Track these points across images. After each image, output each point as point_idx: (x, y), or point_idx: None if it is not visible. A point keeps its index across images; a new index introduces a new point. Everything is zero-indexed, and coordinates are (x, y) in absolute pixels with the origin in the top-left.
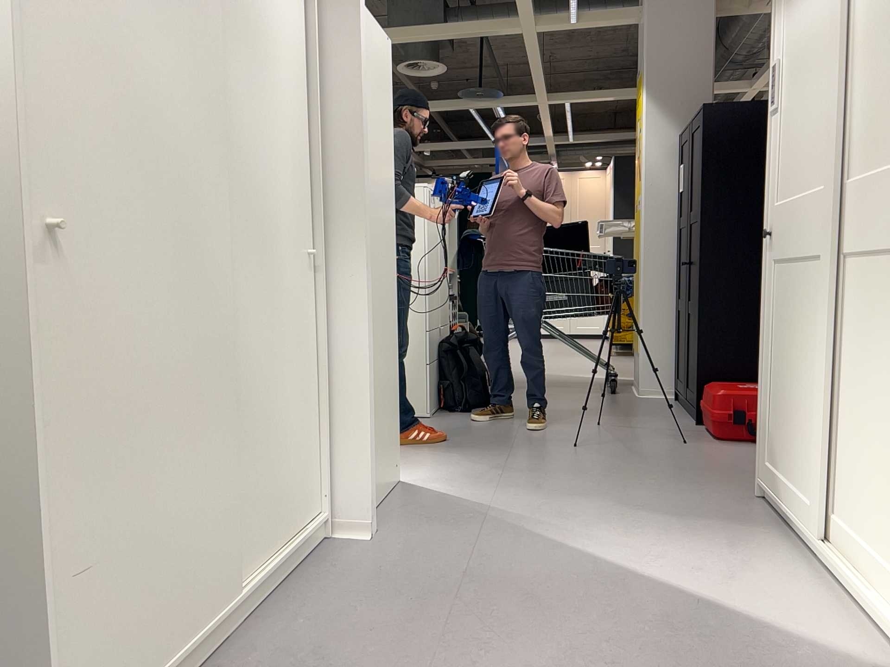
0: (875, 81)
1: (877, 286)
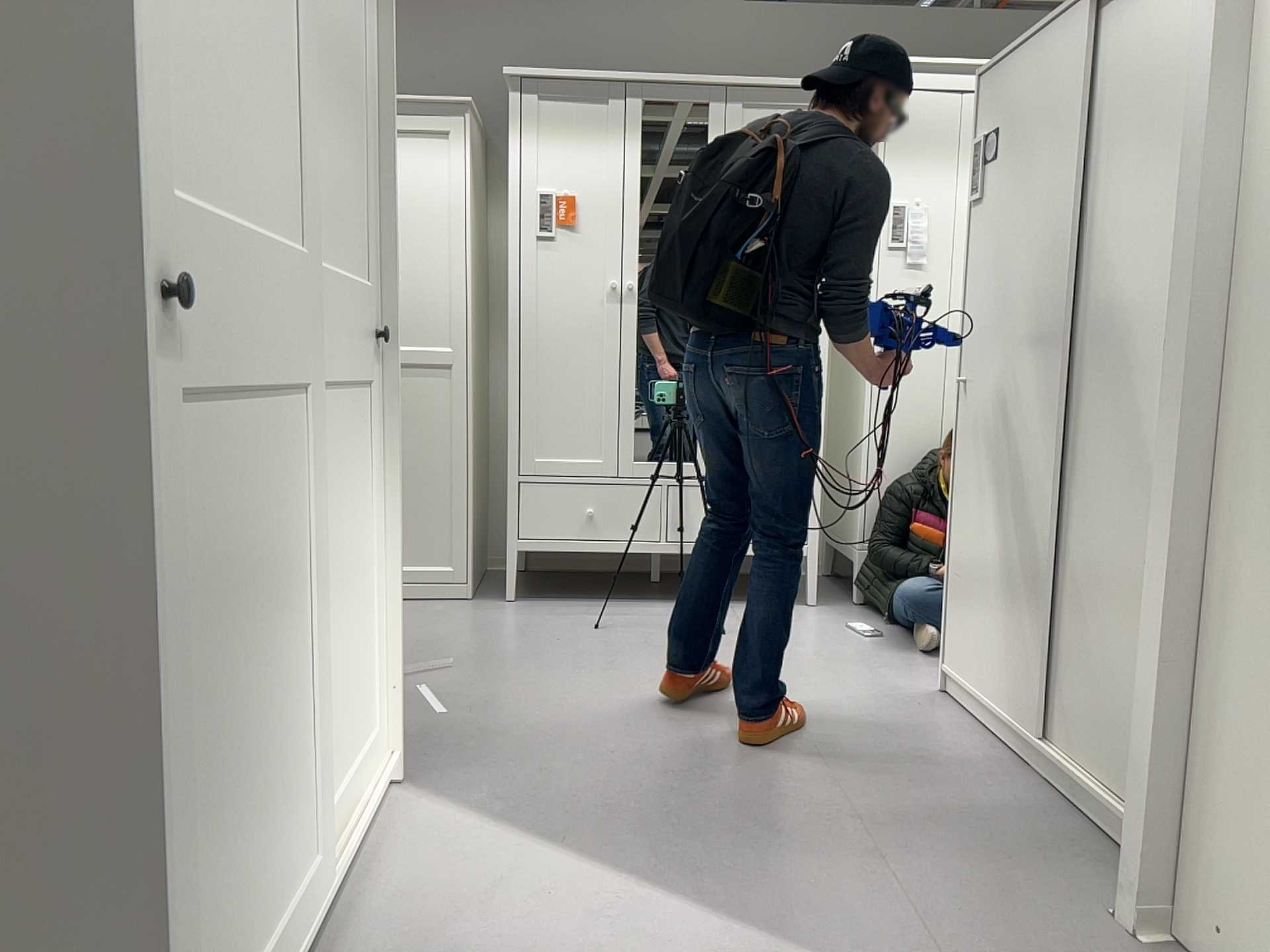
0: (323, 137)
1: (338, 435)
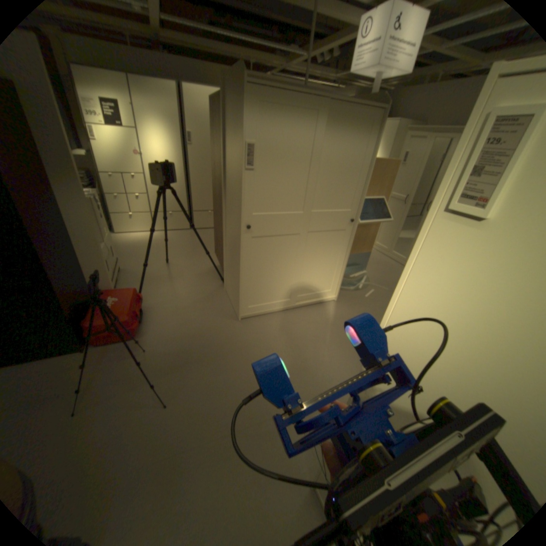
0: (332, 185)
1: (327, 239)
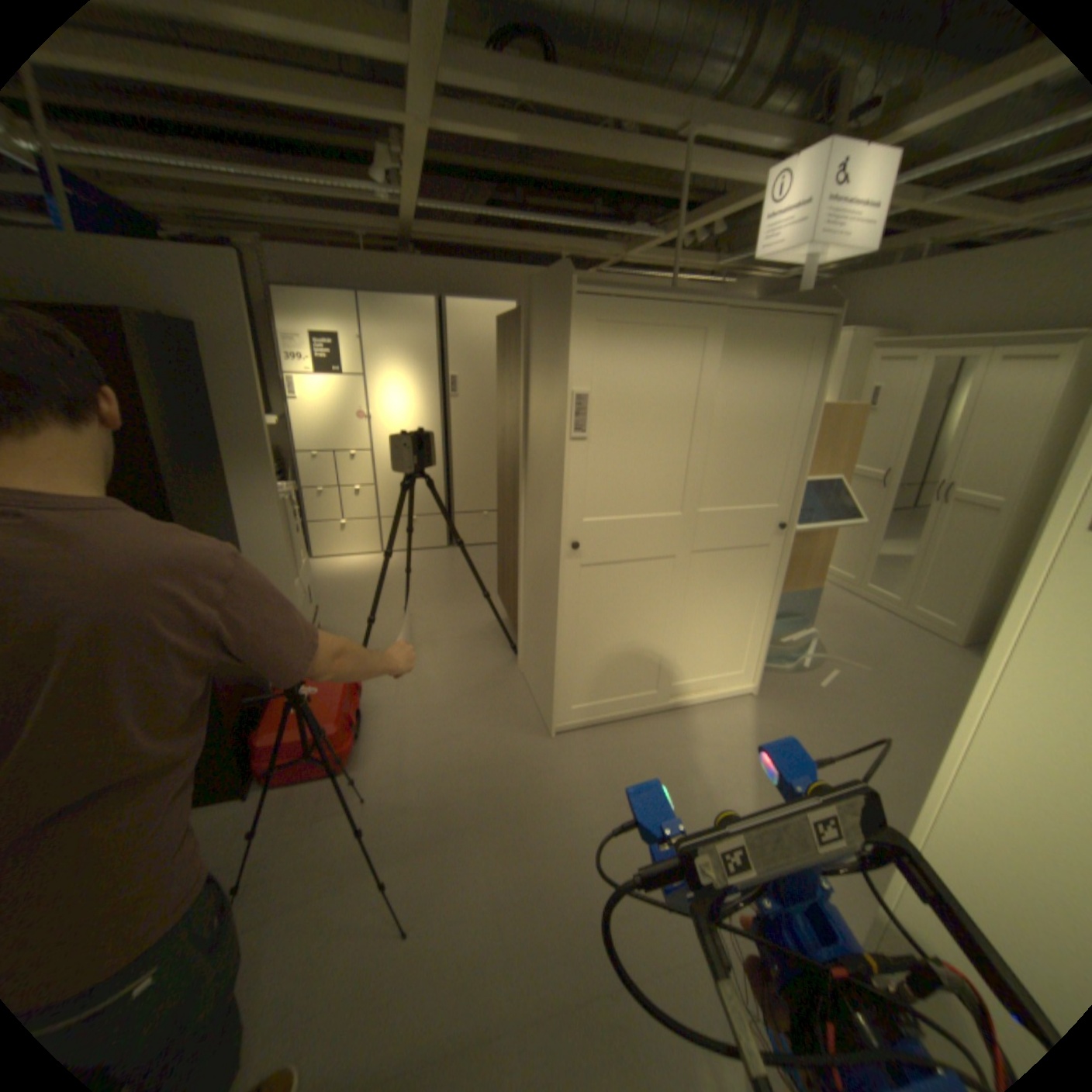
0: (738, 459)
1: (731, 564)
